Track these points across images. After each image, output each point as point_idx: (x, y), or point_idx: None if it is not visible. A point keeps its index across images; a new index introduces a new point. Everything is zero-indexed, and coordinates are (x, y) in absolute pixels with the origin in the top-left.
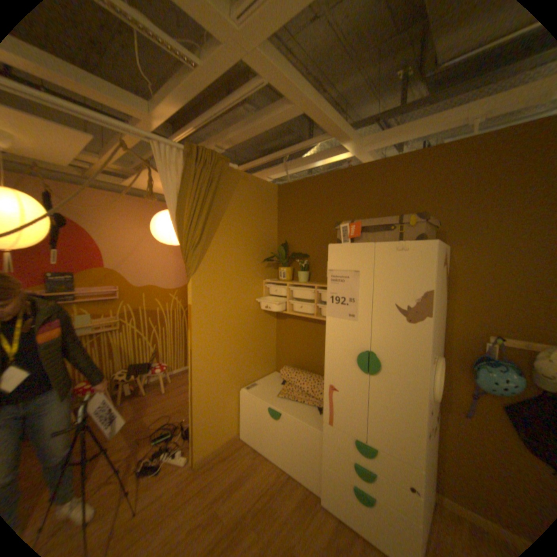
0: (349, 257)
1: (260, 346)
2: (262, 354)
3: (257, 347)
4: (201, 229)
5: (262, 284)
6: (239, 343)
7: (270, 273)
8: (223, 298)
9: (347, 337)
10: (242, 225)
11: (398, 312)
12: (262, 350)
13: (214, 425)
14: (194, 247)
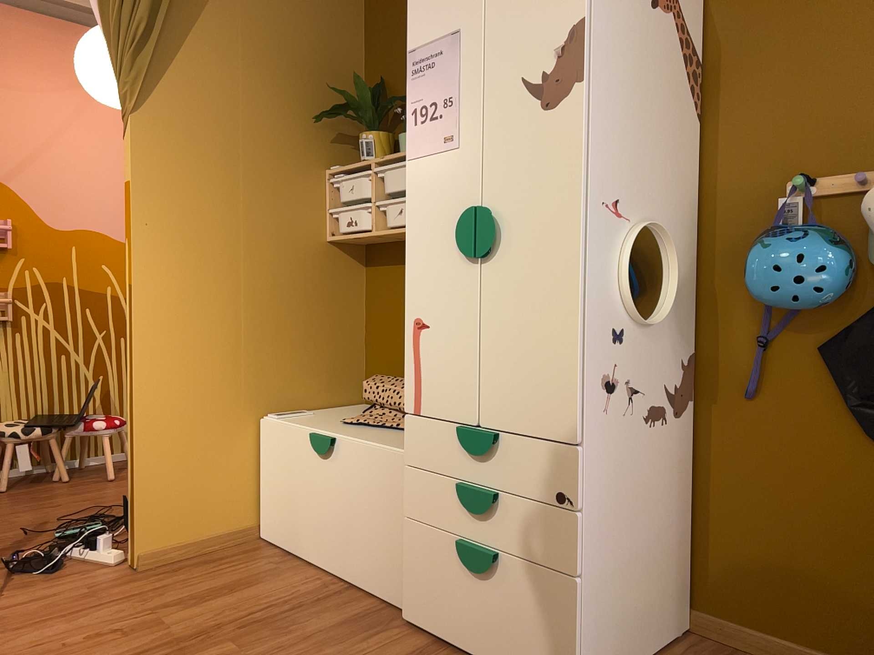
0: (443, 6)
1: (318, 328)
2: (324, 351)
3: (310, 329)
4: (152, 6)
5: (321, 177)
6: (257, 304)
7: (346, 157)
8: (215, 184)
9: (442, 193)
10: (266, 27)
11: (527, 94)
12: (324, 340)
13: (188, 480)
14: (138, 48)
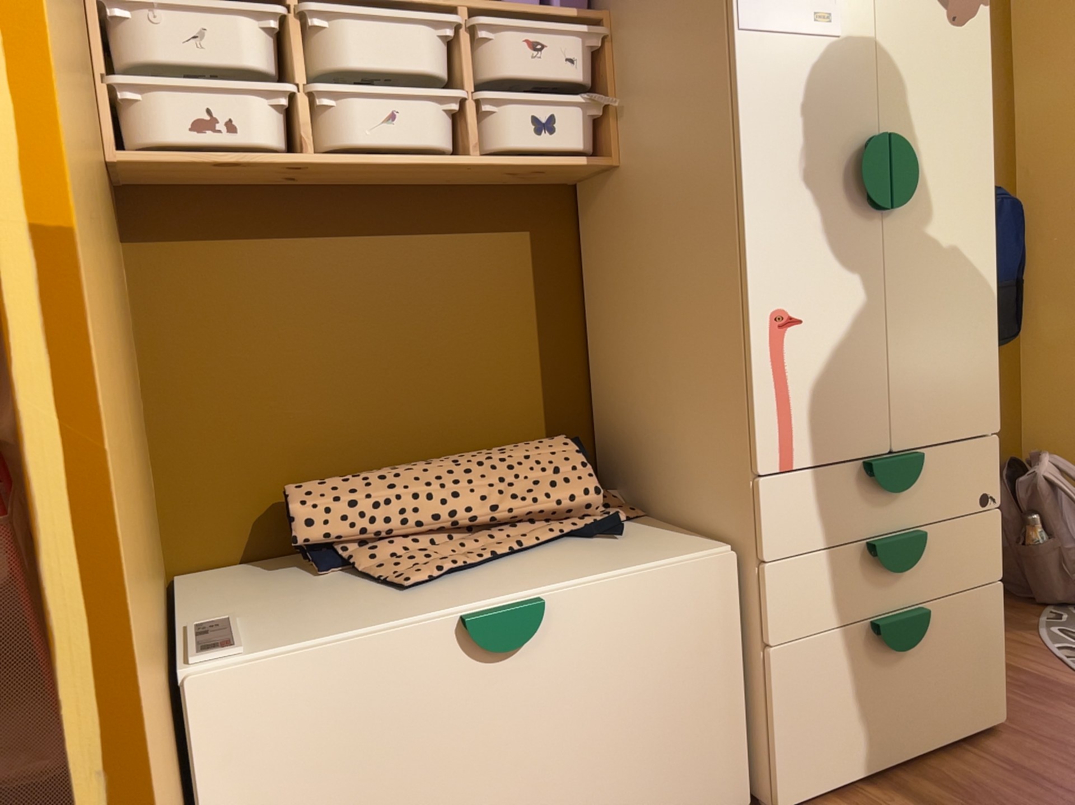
0: None
1: None
2: None
3: None
4: None
5: None
6: None
7: None
8: None
9: (814, 105)
10: None
11: None
12: None
13: None
14: None
